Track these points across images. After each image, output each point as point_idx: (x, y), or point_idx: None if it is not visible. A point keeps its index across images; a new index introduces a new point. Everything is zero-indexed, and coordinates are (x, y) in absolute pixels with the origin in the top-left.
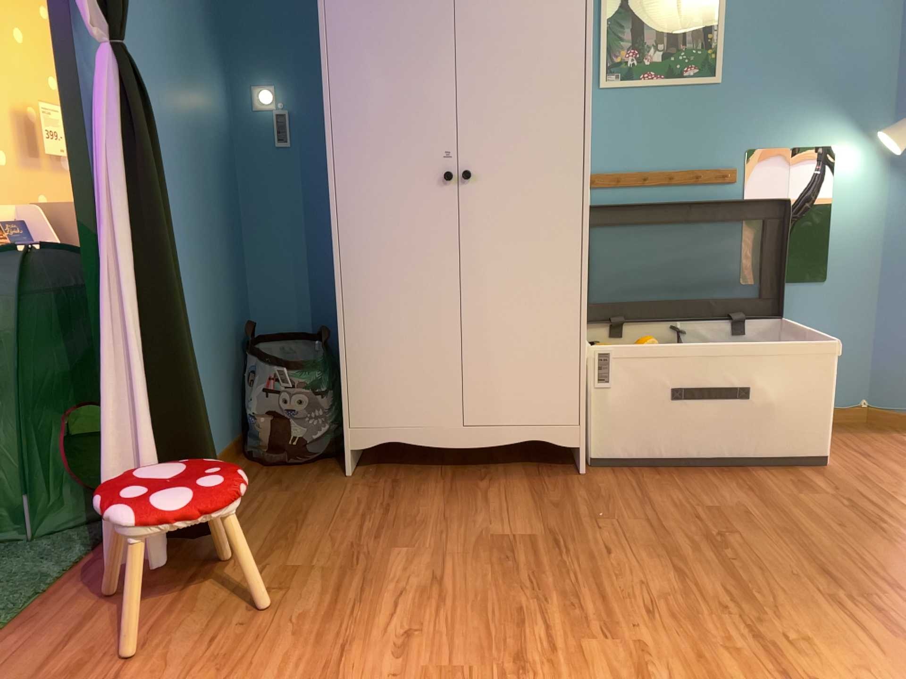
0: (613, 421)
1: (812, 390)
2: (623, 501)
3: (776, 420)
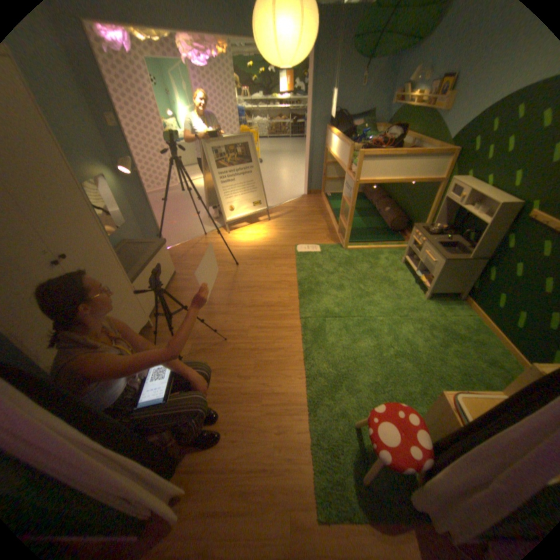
0: (144, 305)
1: (167, 257)
2: (177, 318)
3: (166, 270)
